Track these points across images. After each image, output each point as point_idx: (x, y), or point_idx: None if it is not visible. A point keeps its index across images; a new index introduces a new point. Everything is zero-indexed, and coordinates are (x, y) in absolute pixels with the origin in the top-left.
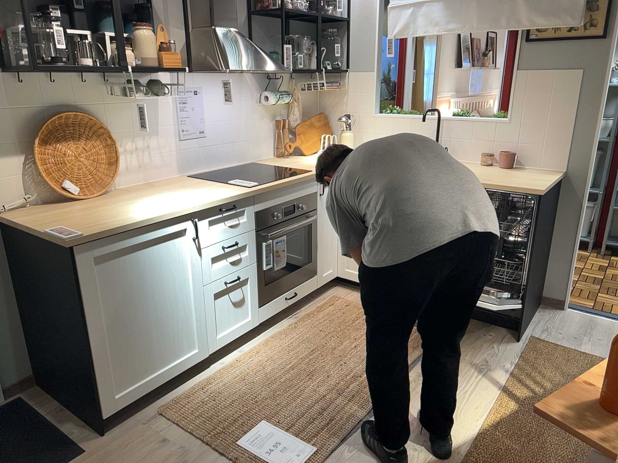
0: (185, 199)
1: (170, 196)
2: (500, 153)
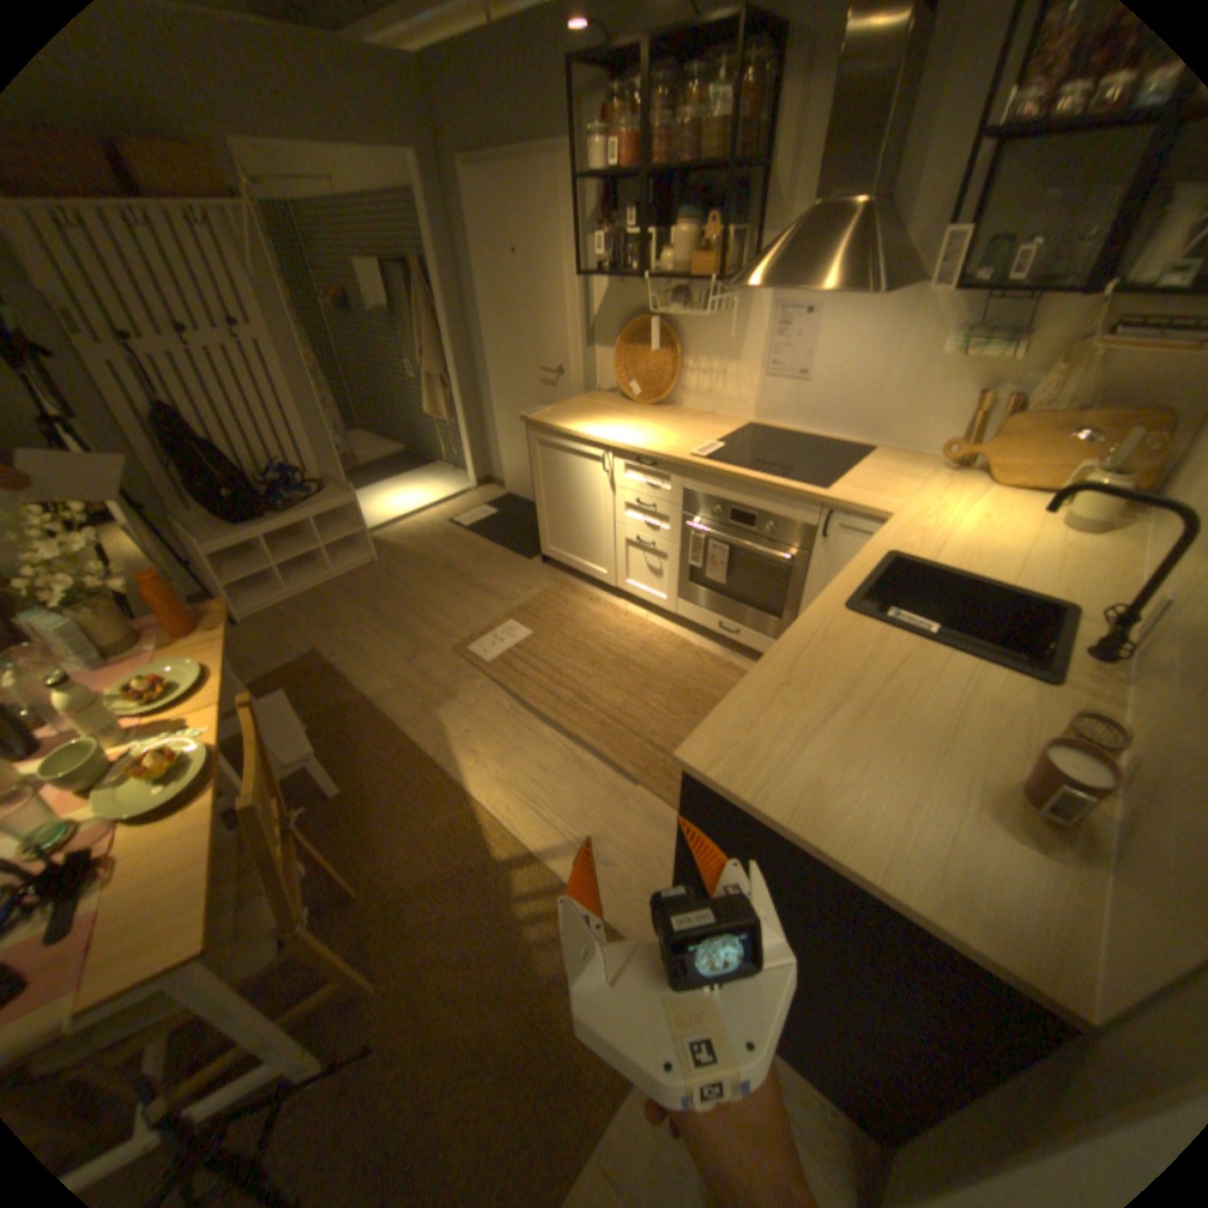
0: (635, 434)
1: (647, 427)
2: (1067, 746)
